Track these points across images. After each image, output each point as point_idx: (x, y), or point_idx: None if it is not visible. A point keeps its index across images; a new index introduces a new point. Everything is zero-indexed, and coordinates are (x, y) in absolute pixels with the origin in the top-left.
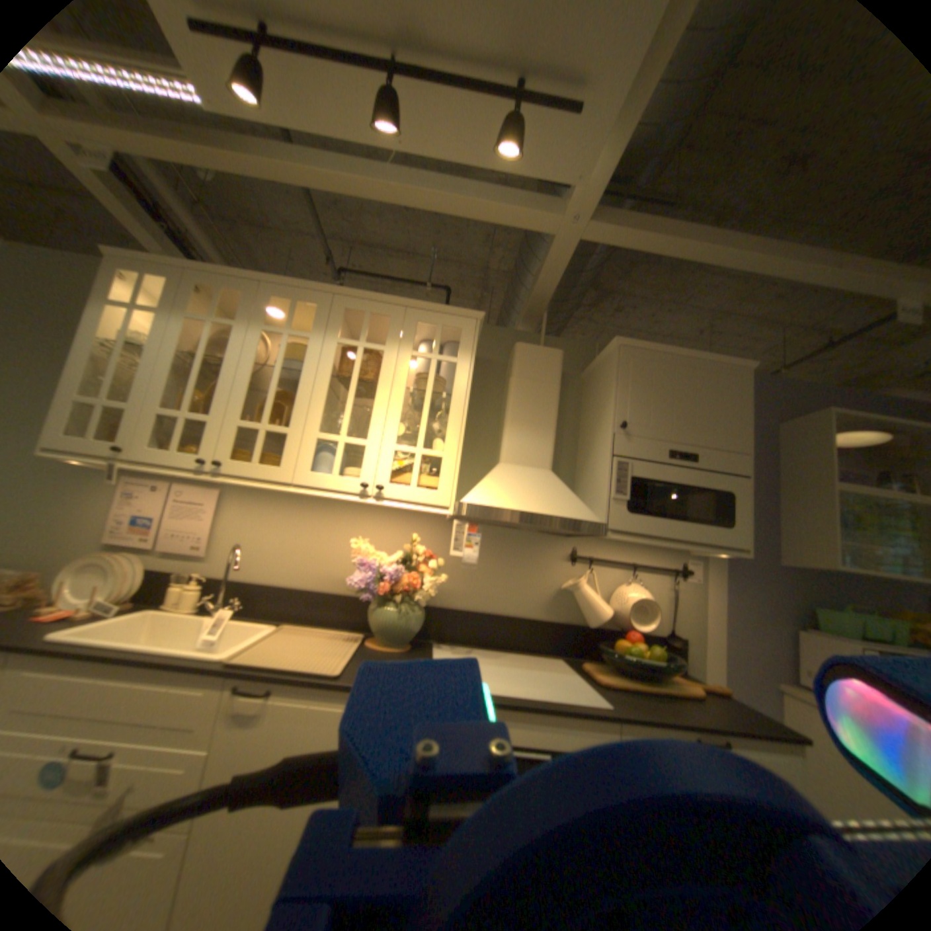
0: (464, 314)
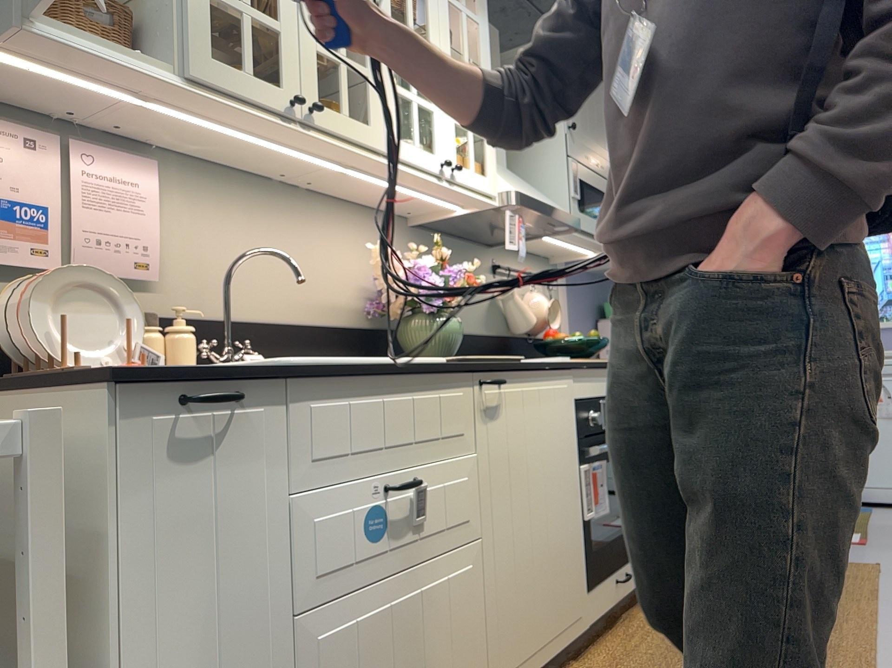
0: None
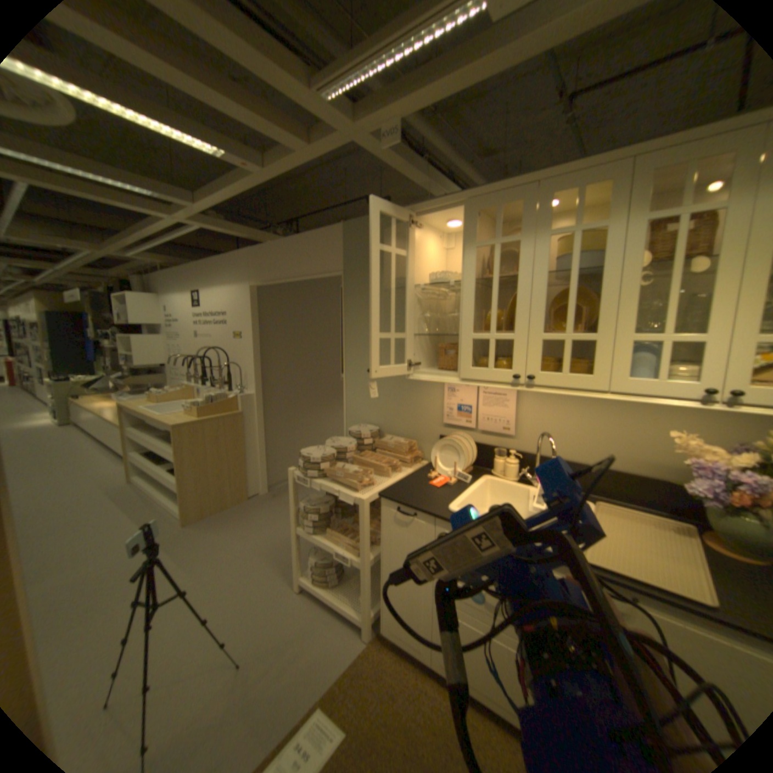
0: None
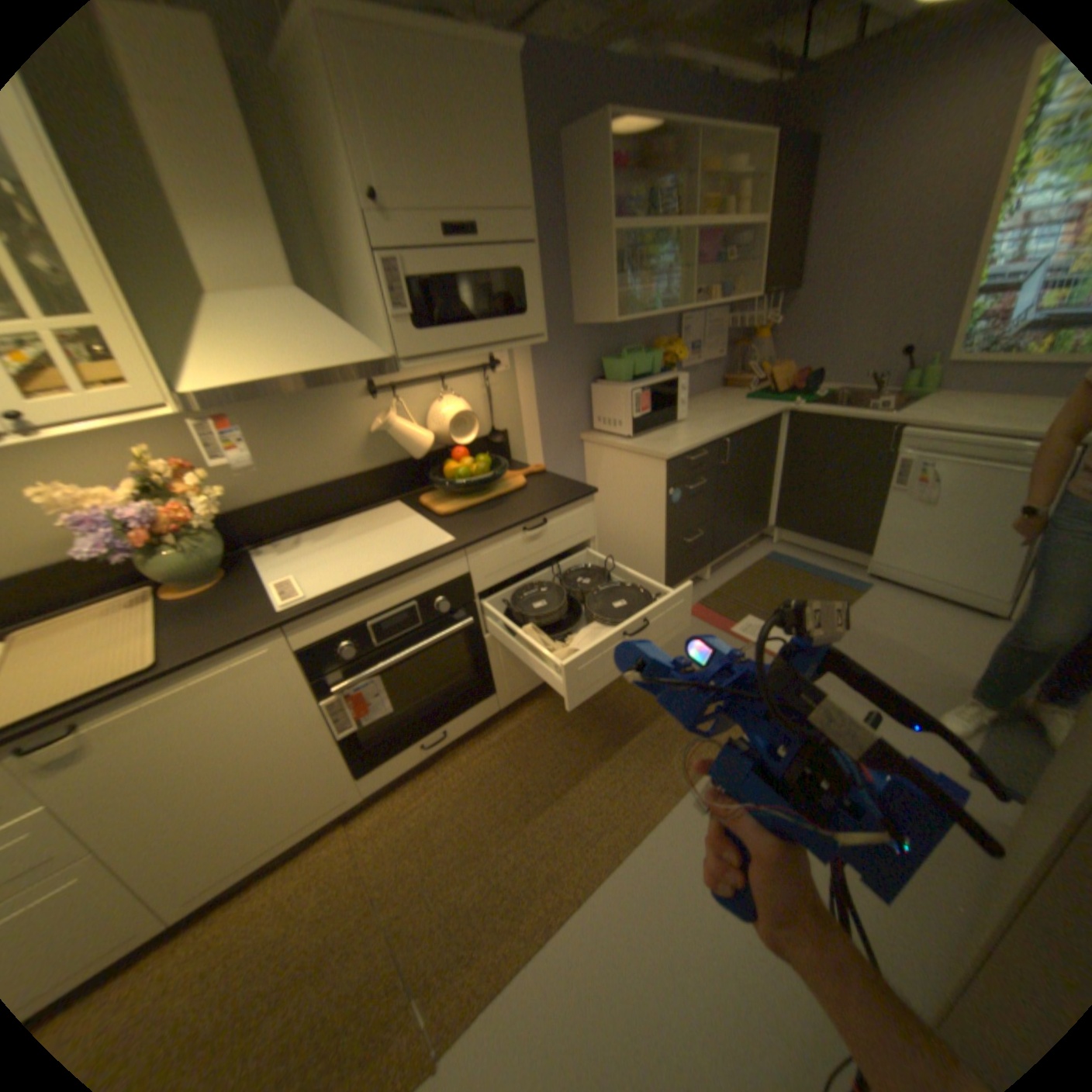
0: None
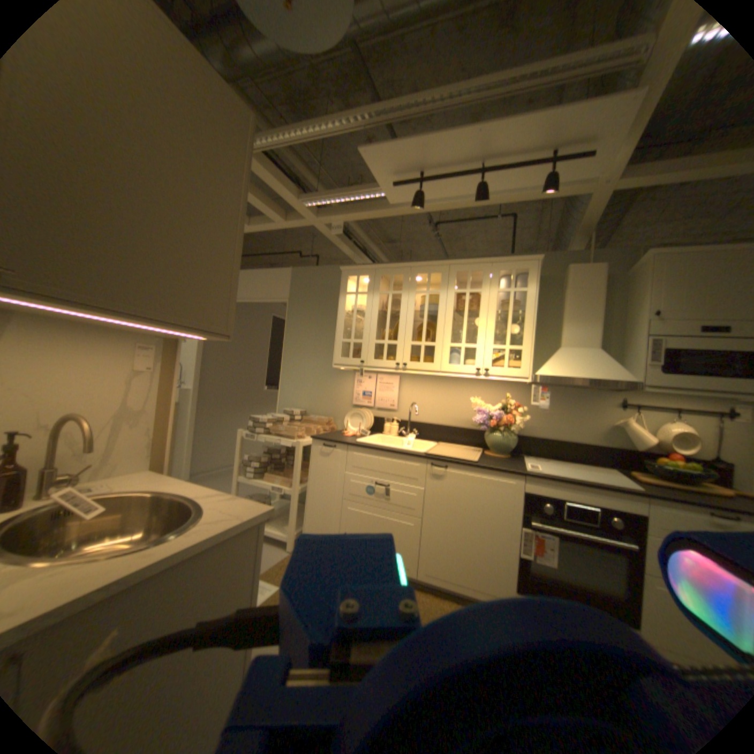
0: (529, 258)
